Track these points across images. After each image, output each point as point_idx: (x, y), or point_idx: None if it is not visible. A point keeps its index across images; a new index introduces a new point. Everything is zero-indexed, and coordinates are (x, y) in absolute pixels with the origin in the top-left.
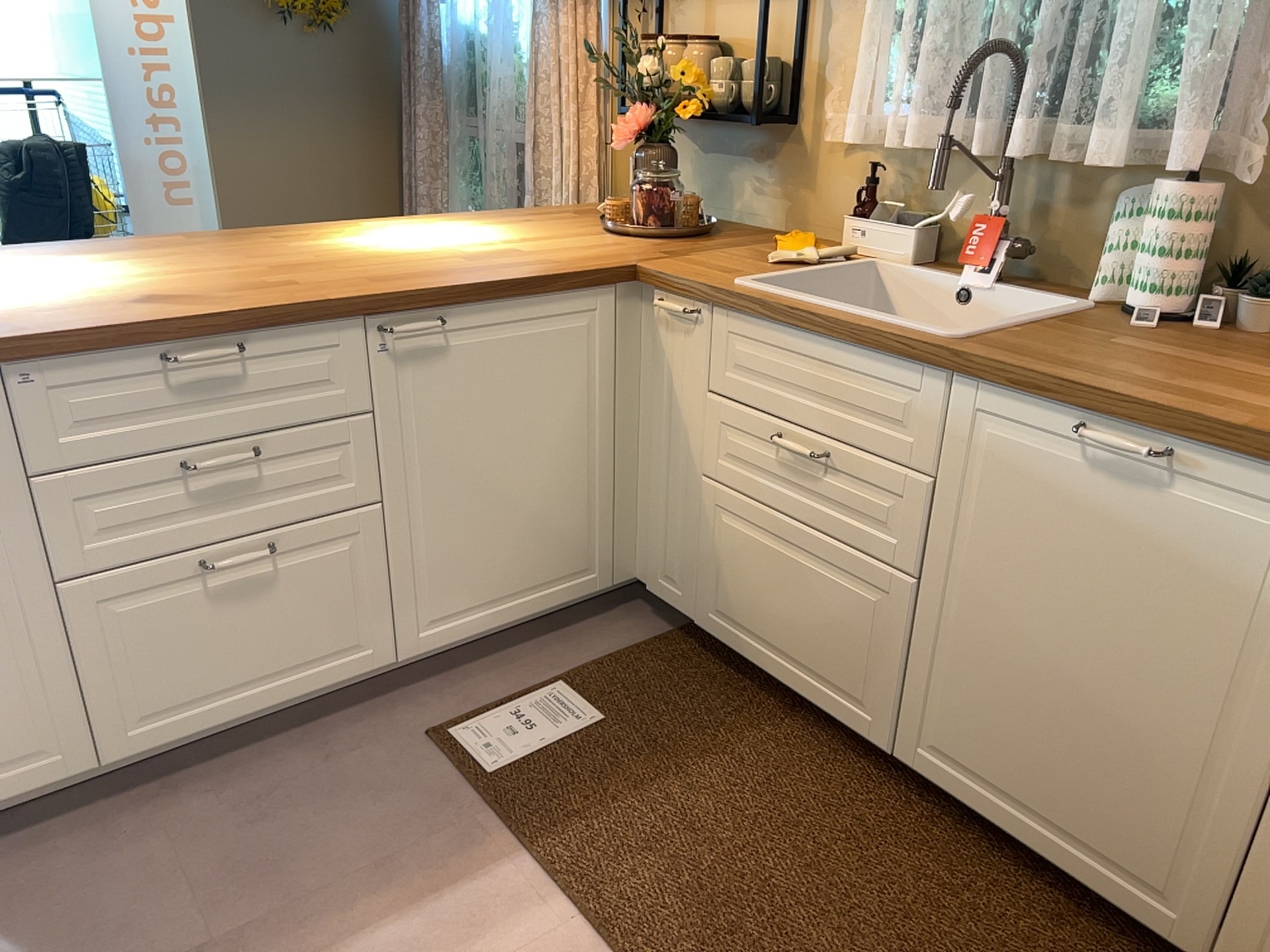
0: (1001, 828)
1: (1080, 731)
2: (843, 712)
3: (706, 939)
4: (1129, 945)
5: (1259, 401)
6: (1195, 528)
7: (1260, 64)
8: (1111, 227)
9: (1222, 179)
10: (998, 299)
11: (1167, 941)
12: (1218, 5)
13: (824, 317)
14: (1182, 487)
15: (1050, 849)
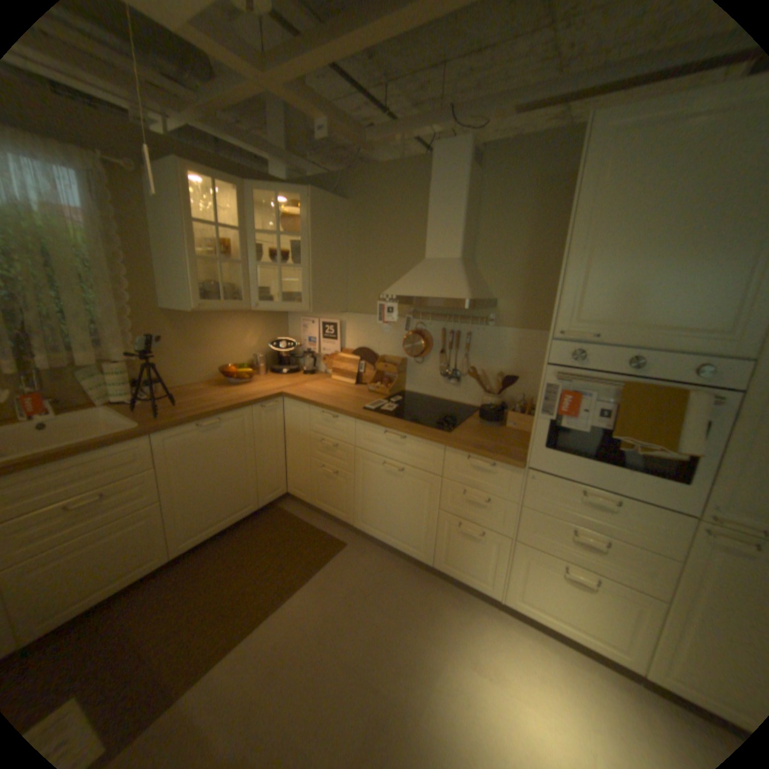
0: (210, 537)
1: (220, 493)
2: (144, 572)
3: (233, 617)
4: (241, 526)
5: (212, 402)
6: (227, 430)
7: (112, 328)
8: (77, 383)
9: (112, 360)
10: (62, 421)
11: (251, 513)
12: (99, 313)
13: (75, 449)
14: (222, 424)
15: (224, 526)
